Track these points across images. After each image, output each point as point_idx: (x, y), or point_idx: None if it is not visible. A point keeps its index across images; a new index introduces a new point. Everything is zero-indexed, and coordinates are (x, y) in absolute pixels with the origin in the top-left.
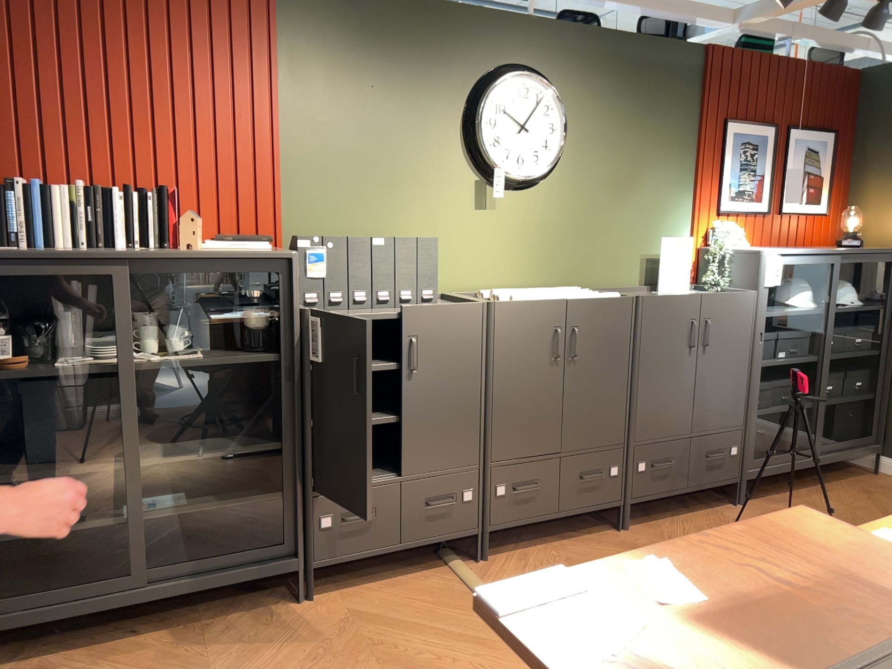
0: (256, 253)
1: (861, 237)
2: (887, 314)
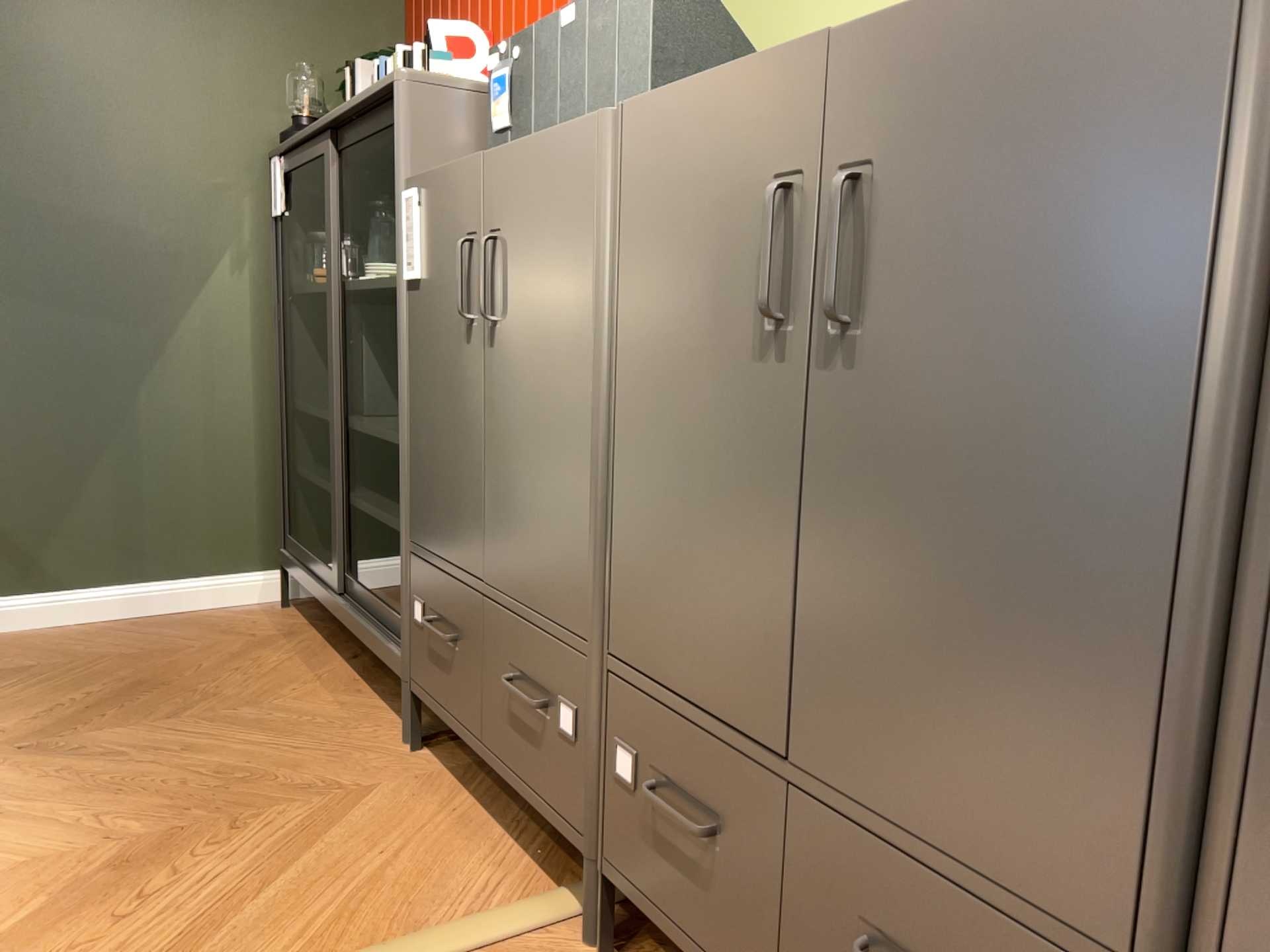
0: (377, 89)
1: None
2: None
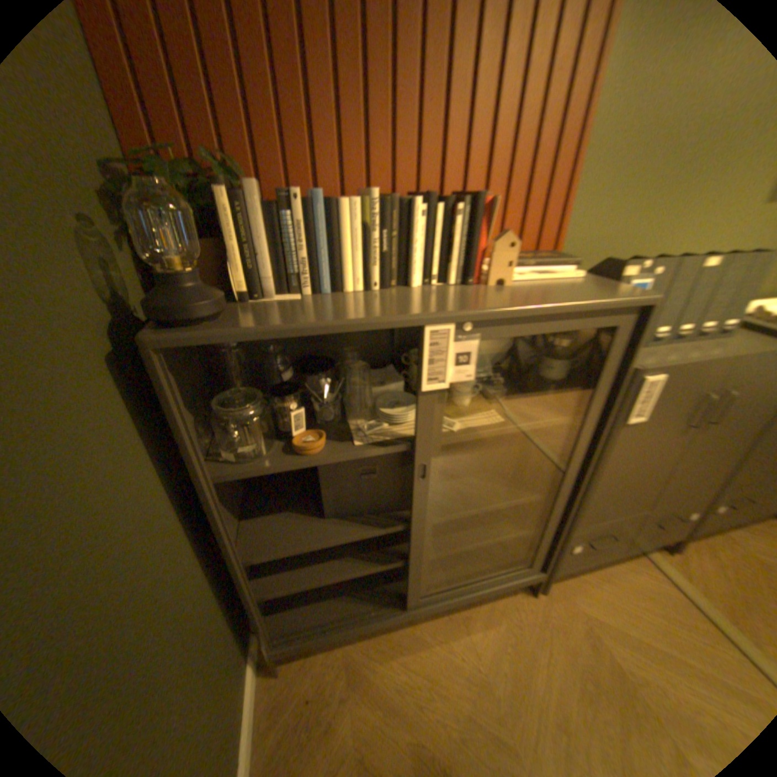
0: (618, 300)
1: None
2: None
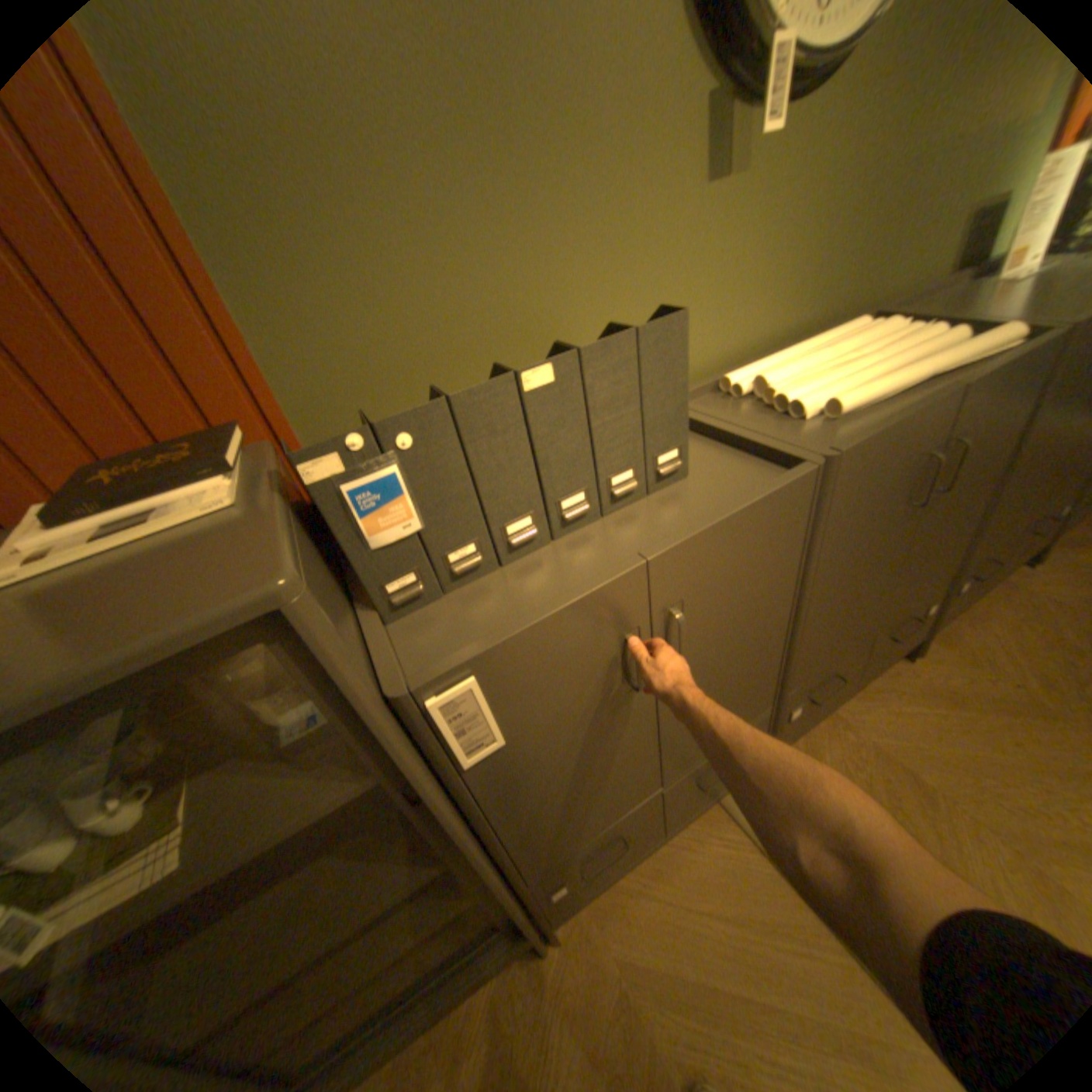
0: (116, 654)
1: None
2: None
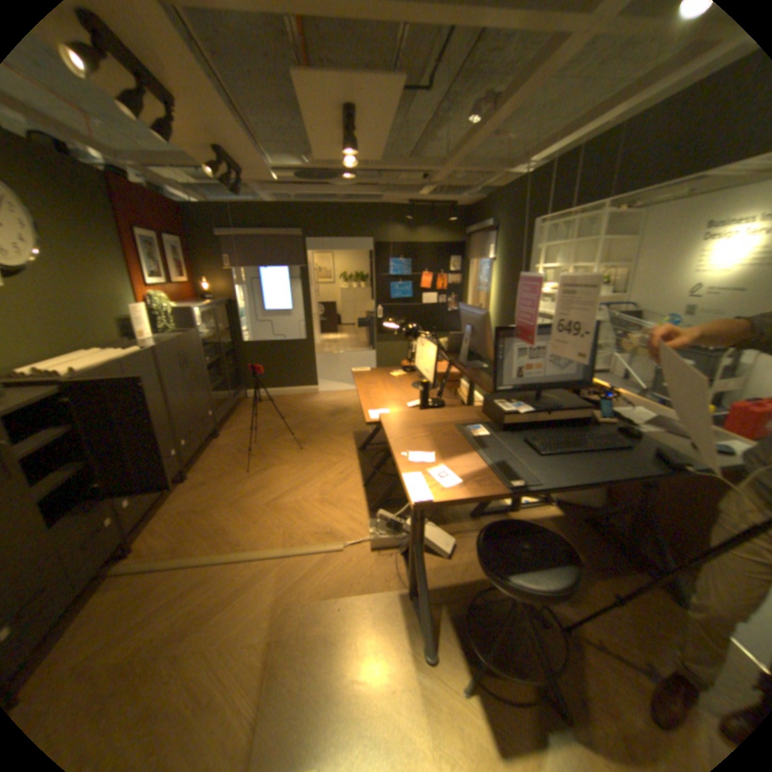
0: None
1: (207, 292)
2: (234, 328)
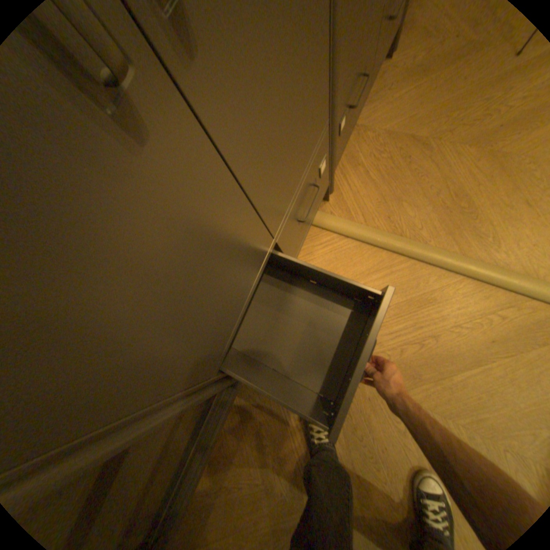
0: None
1: None
2: None
